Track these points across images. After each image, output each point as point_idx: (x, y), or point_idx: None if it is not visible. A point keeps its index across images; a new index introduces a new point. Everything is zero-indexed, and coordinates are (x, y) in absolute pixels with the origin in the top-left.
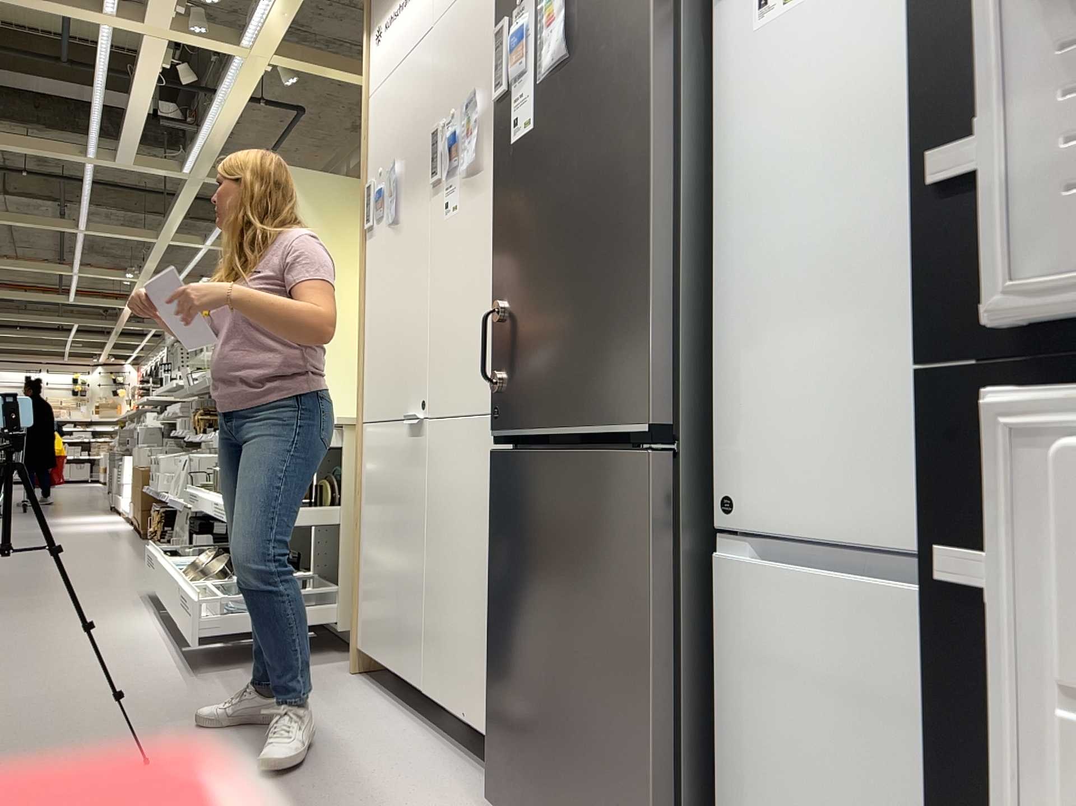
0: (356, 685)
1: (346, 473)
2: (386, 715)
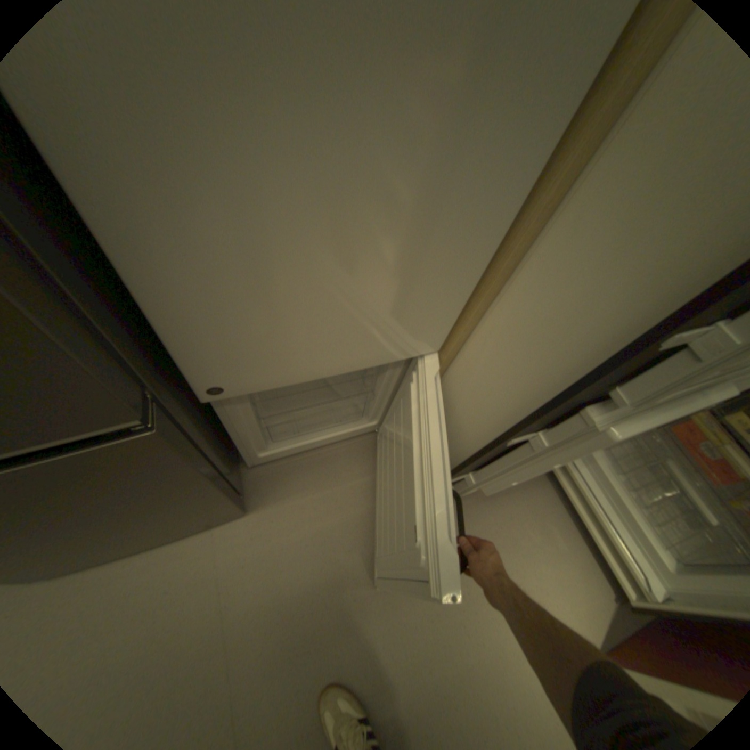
0: None
1: None
2: None
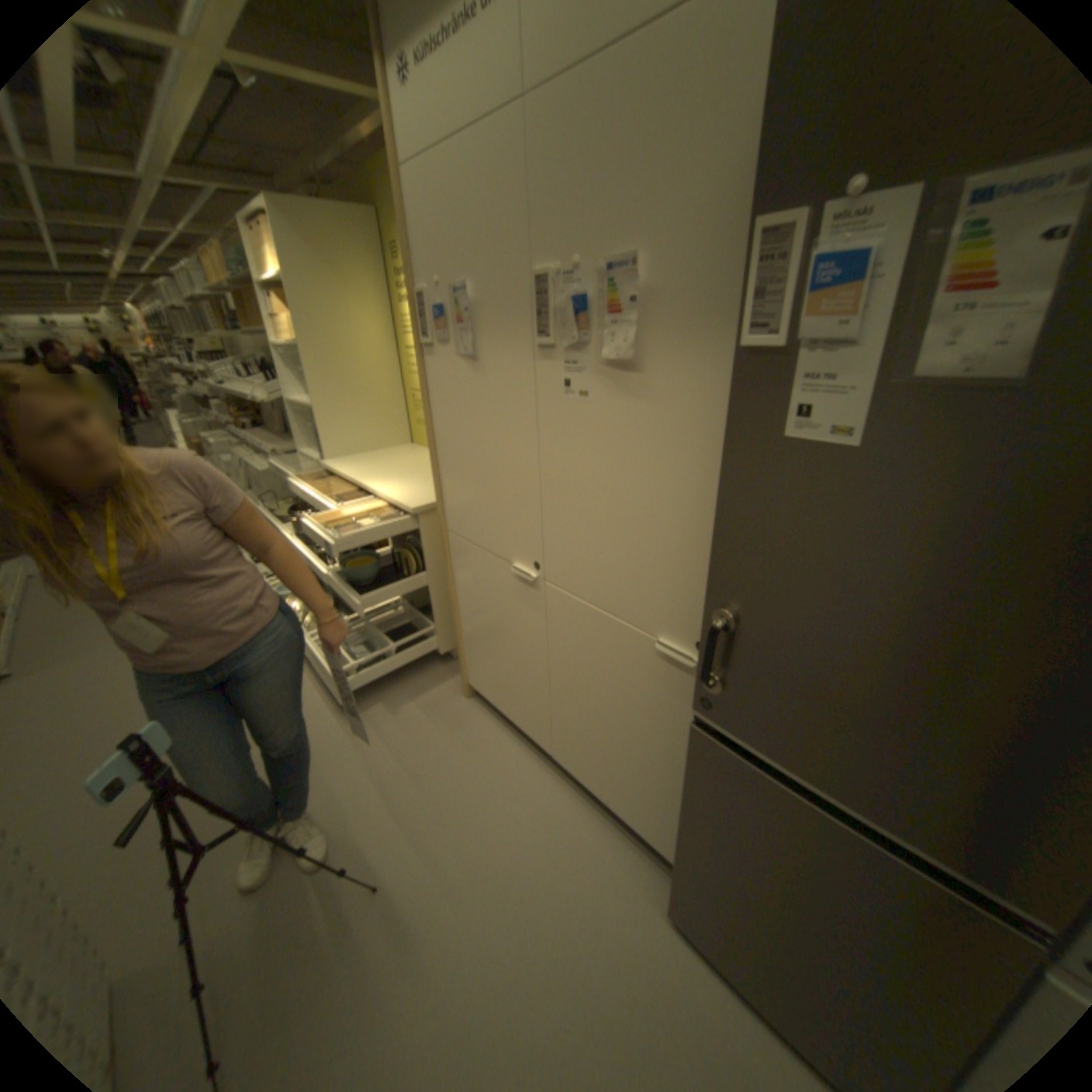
0: (478, 715)
1: (428, 548)
2: (521, 761)
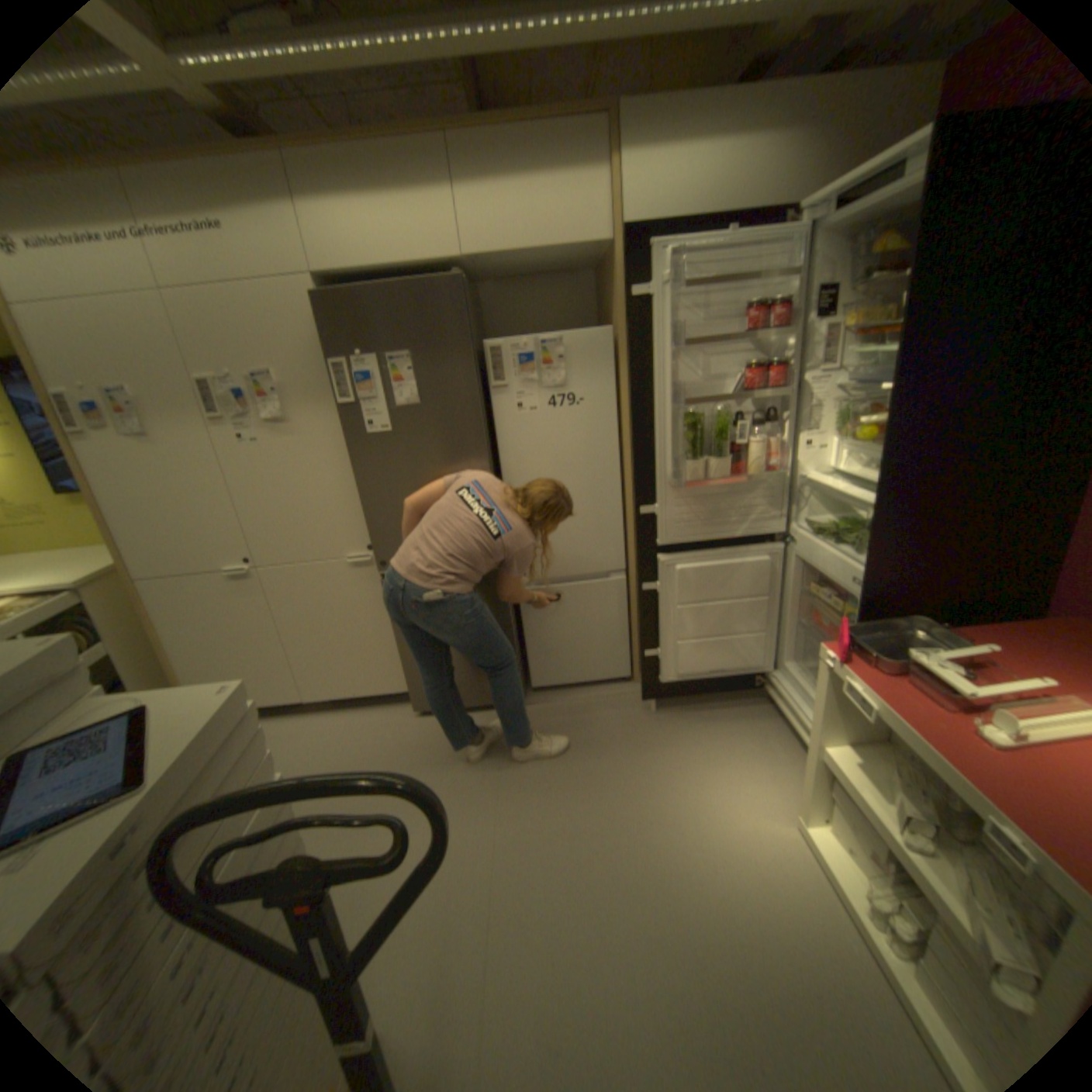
0: None
1: (99, 617)
2: (277, 726)
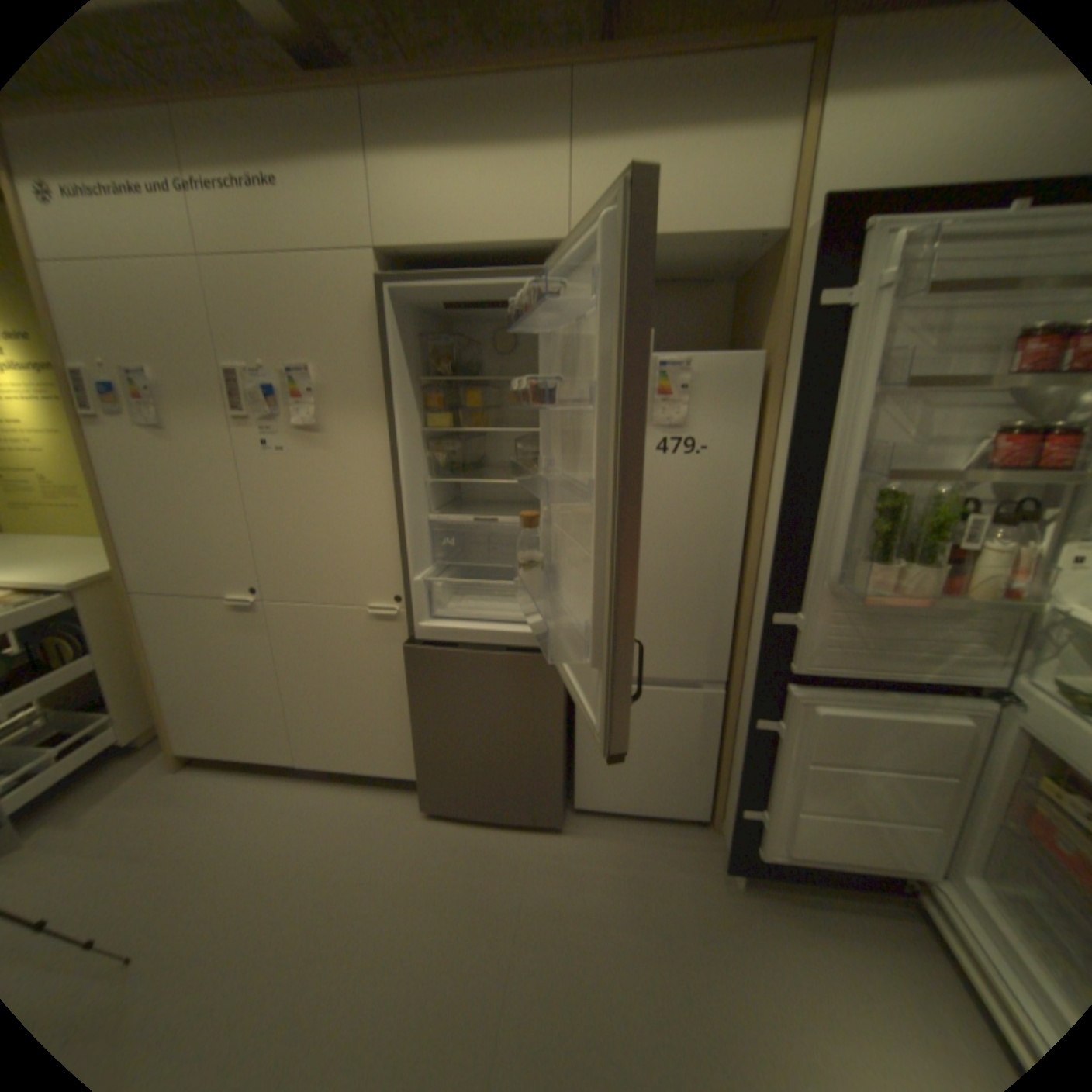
0: (195, 780)
1: (92, 626)
2: (260, 791)
